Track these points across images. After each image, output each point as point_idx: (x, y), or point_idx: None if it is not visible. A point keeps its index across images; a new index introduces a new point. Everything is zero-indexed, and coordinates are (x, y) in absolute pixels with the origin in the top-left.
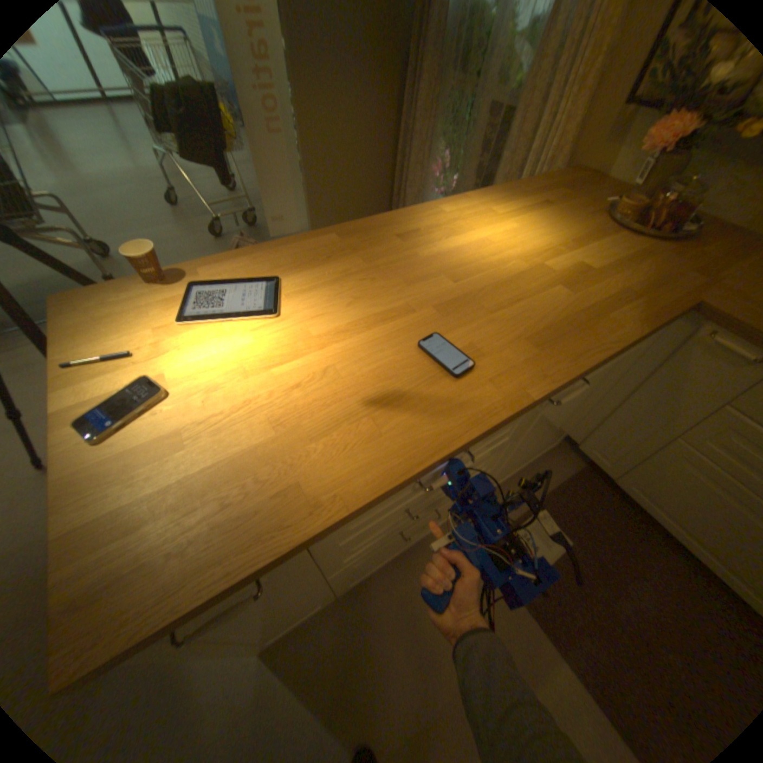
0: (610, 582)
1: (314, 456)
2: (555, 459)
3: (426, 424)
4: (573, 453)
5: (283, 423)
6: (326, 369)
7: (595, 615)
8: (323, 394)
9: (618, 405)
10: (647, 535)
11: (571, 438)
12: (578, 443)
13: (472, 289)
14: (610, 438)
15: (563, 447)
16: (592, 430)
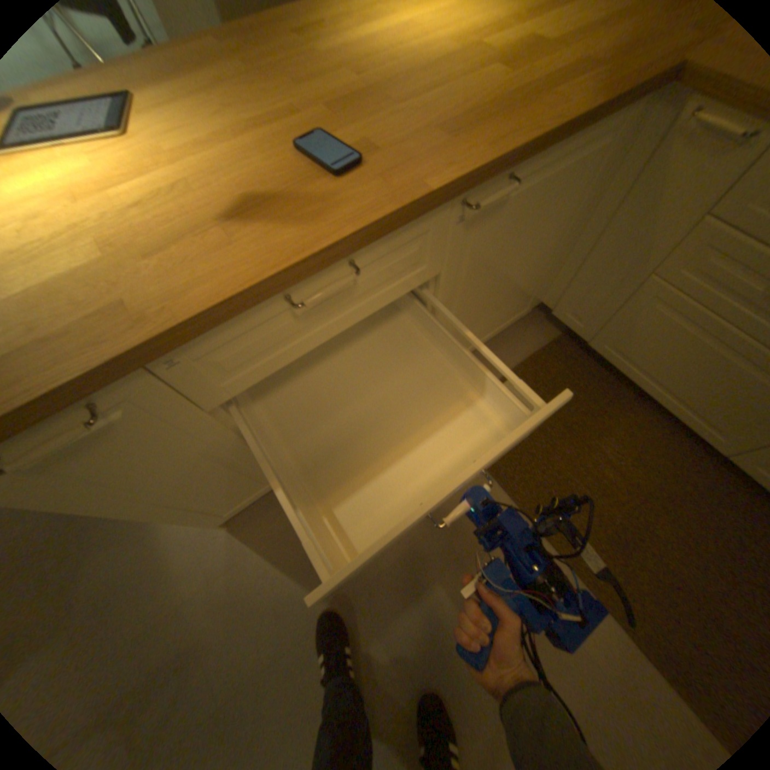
0: (572, 440)
1: (143, 272)
2: (526, 331)
3: (287, 228)
4: (547, 323)
5: (110, 243)
6: (173, 184)
7: (554, 470)
8: (164, 210)
9: (589, 250)
10: (617, 394)
11: (544, 304)
12: (551, 309)
13: (378, 80)
14: (581, 294)
15: (537, 317)
16: (564, 289)
